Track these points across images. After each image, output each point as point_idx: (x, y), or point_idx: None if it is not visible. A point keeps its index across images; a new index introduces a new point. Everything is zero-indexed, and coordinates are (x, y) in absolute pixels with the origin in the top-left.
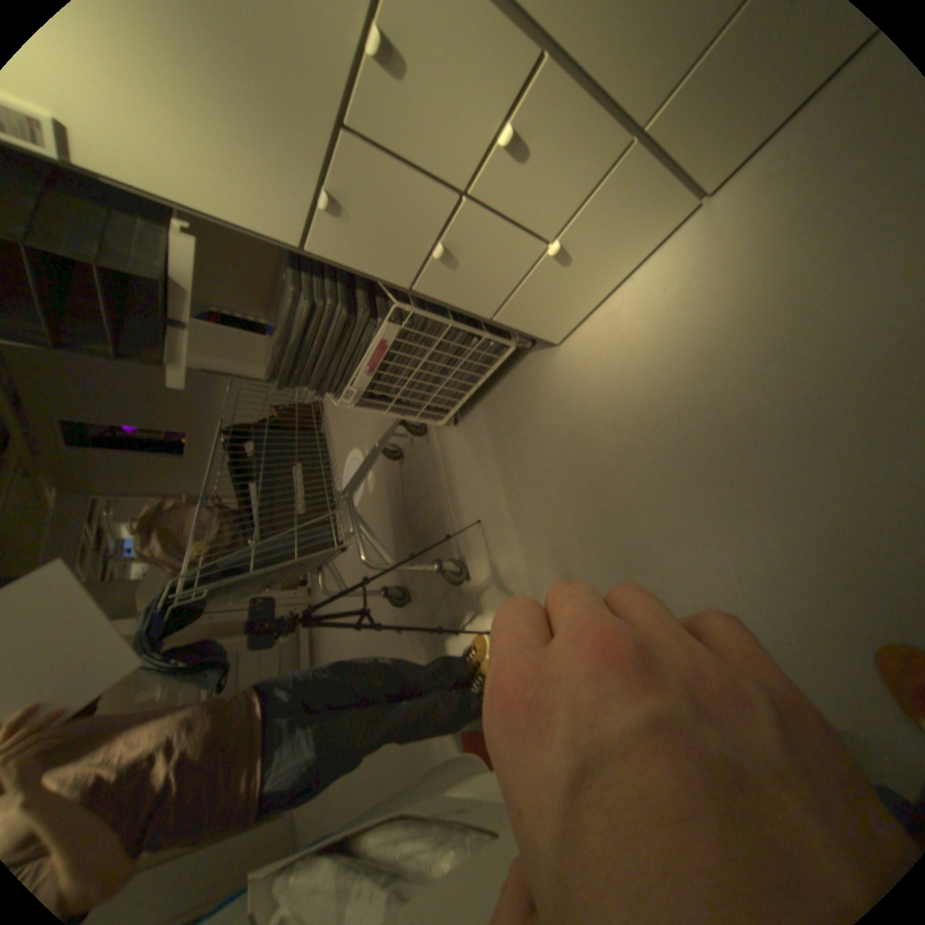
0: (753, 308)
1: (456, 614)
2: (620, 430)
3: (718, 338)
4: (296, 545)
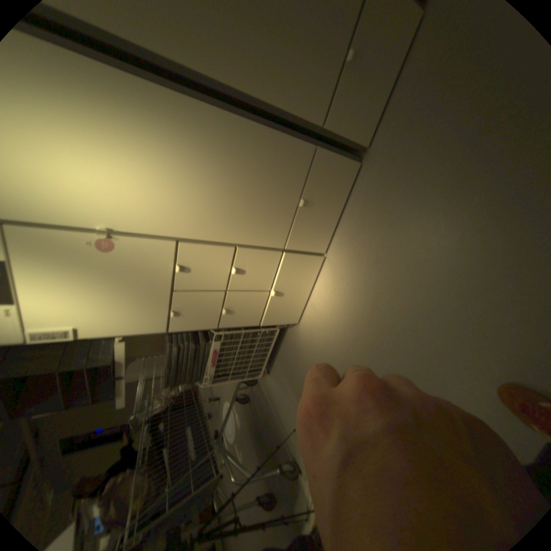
0: (357, 292)
1: (302, 502)
2: (335, 358)
3: (352, 306)
4: (191, 481)
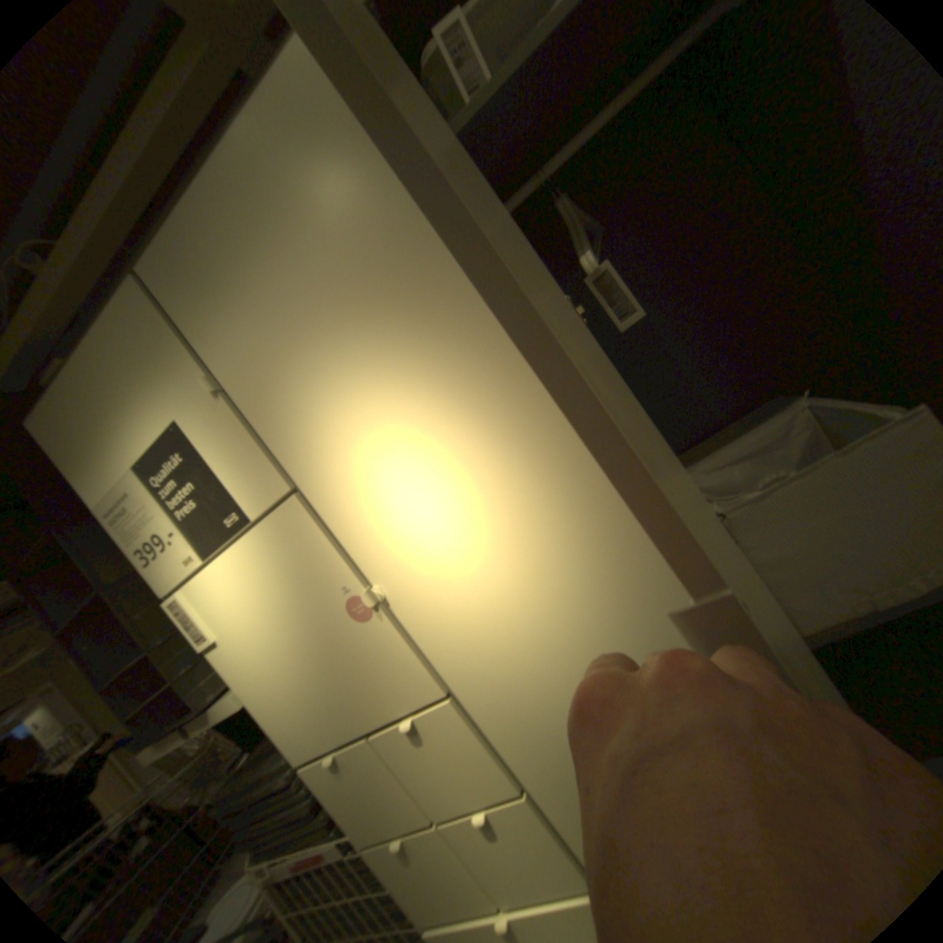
0: None
1: None
2: None
3: None
4: None
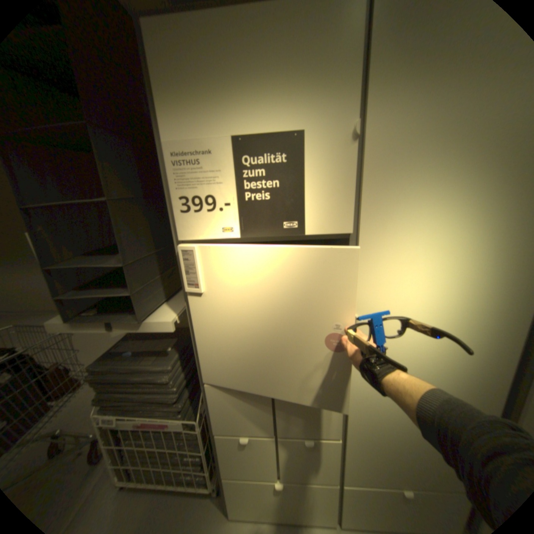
0: None
1: None
2: None
3: None
4: None
